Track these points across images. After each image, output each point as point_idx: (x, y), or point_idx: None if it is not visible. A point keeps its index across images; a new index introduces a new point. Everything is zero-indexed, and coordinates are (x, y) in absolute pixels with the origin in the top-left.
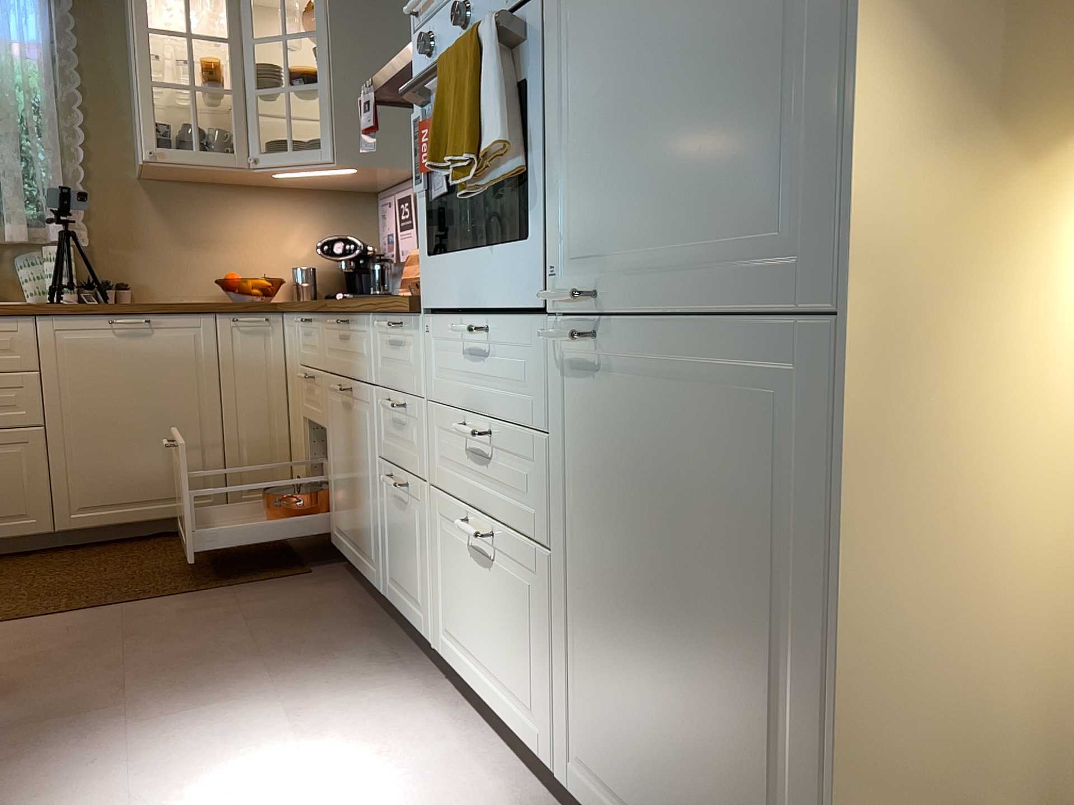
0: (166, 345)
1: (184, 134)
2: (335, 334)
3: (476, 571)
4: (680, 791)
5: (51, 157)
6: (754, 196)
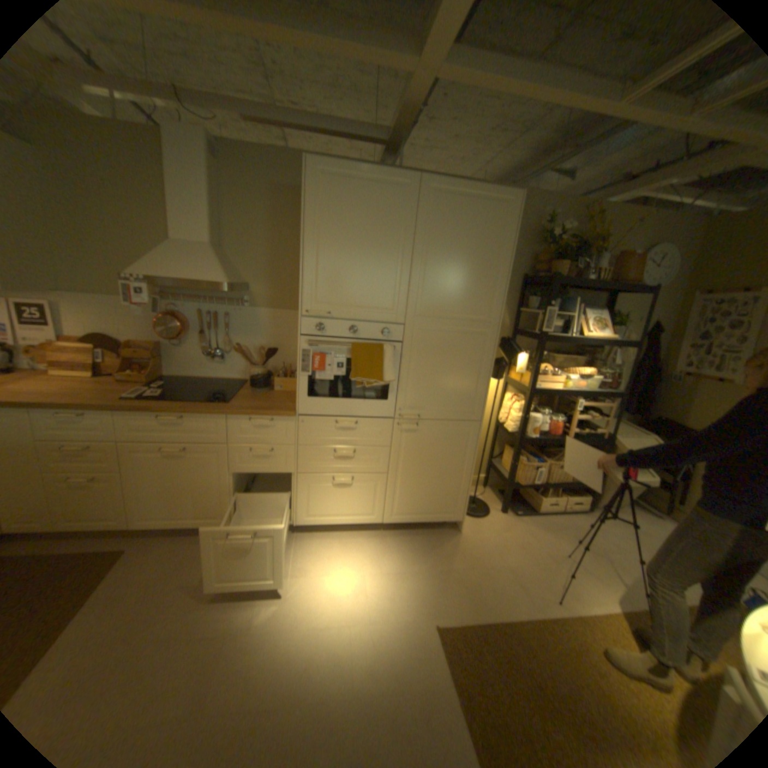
0: None
1: None
2: (149, 423)
3: (335, 489)
4: (429, 501)
5: None
6: (462, 402)
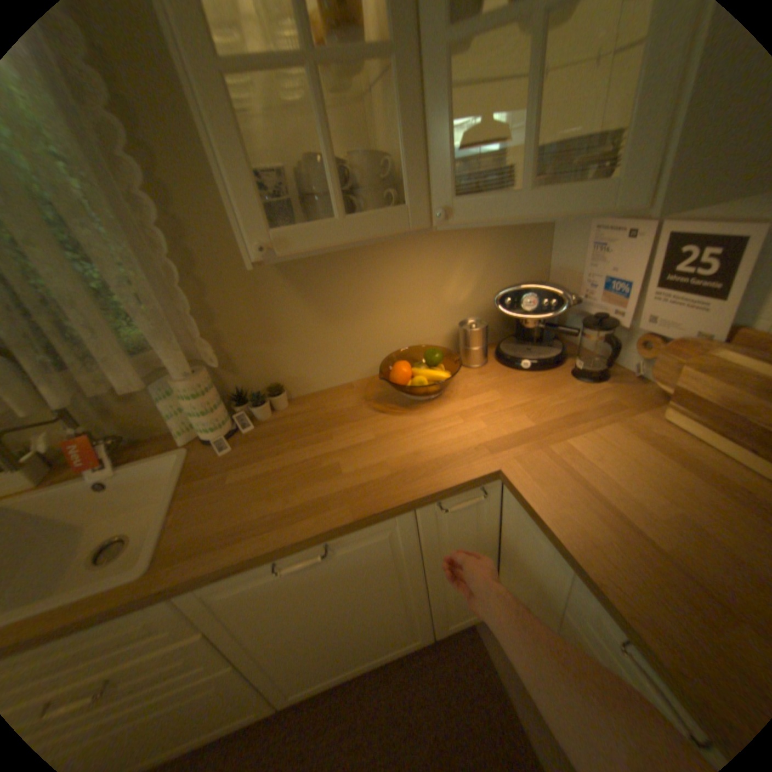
0: (354, 558)
1: (312, 178)
2: None
3: None
4: None
5: (119, 259)
6: None
